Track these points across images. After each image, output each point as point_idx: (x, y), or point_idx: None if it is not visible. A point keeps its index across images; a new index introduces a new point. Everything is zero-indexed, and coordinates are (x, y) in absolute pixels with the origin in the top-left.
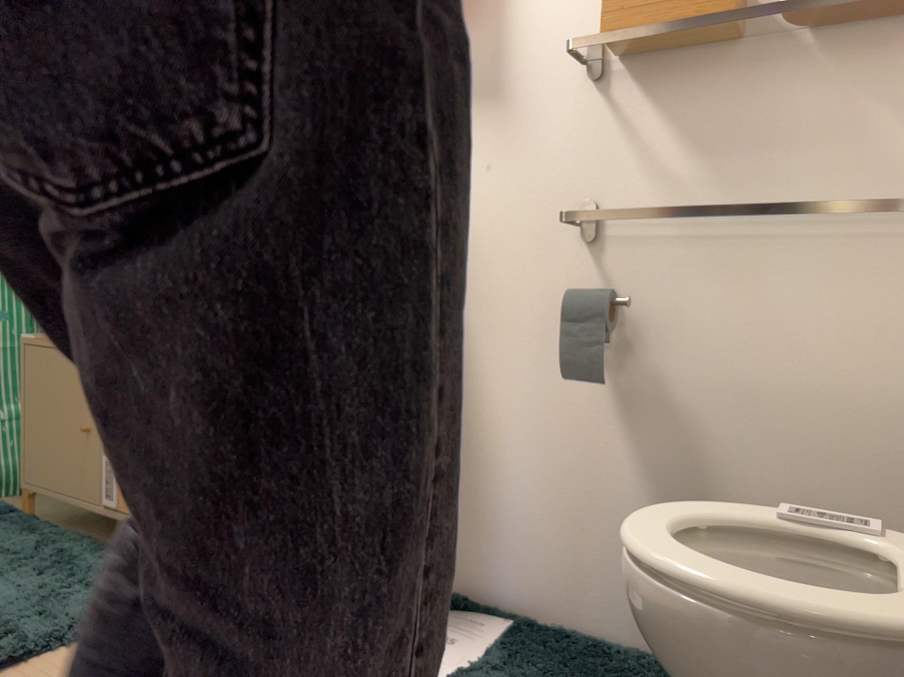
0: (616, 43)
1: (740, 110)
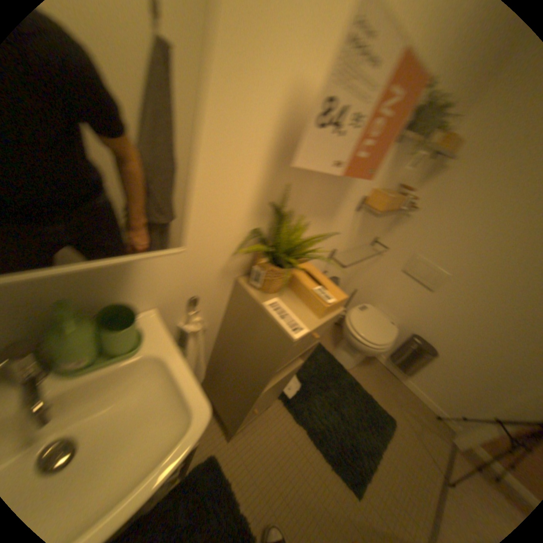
0: (369, 199)
1: (371, 222)
